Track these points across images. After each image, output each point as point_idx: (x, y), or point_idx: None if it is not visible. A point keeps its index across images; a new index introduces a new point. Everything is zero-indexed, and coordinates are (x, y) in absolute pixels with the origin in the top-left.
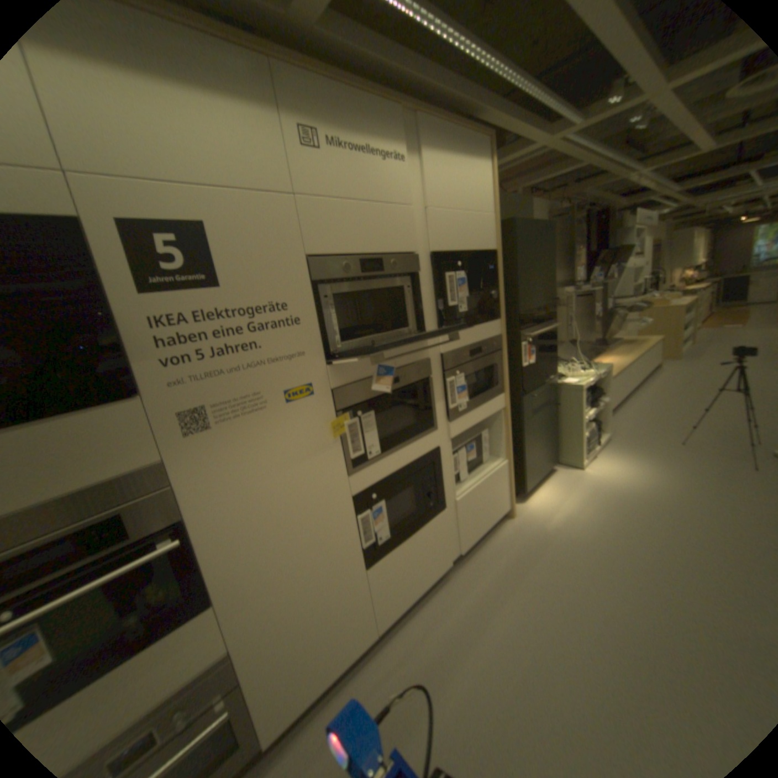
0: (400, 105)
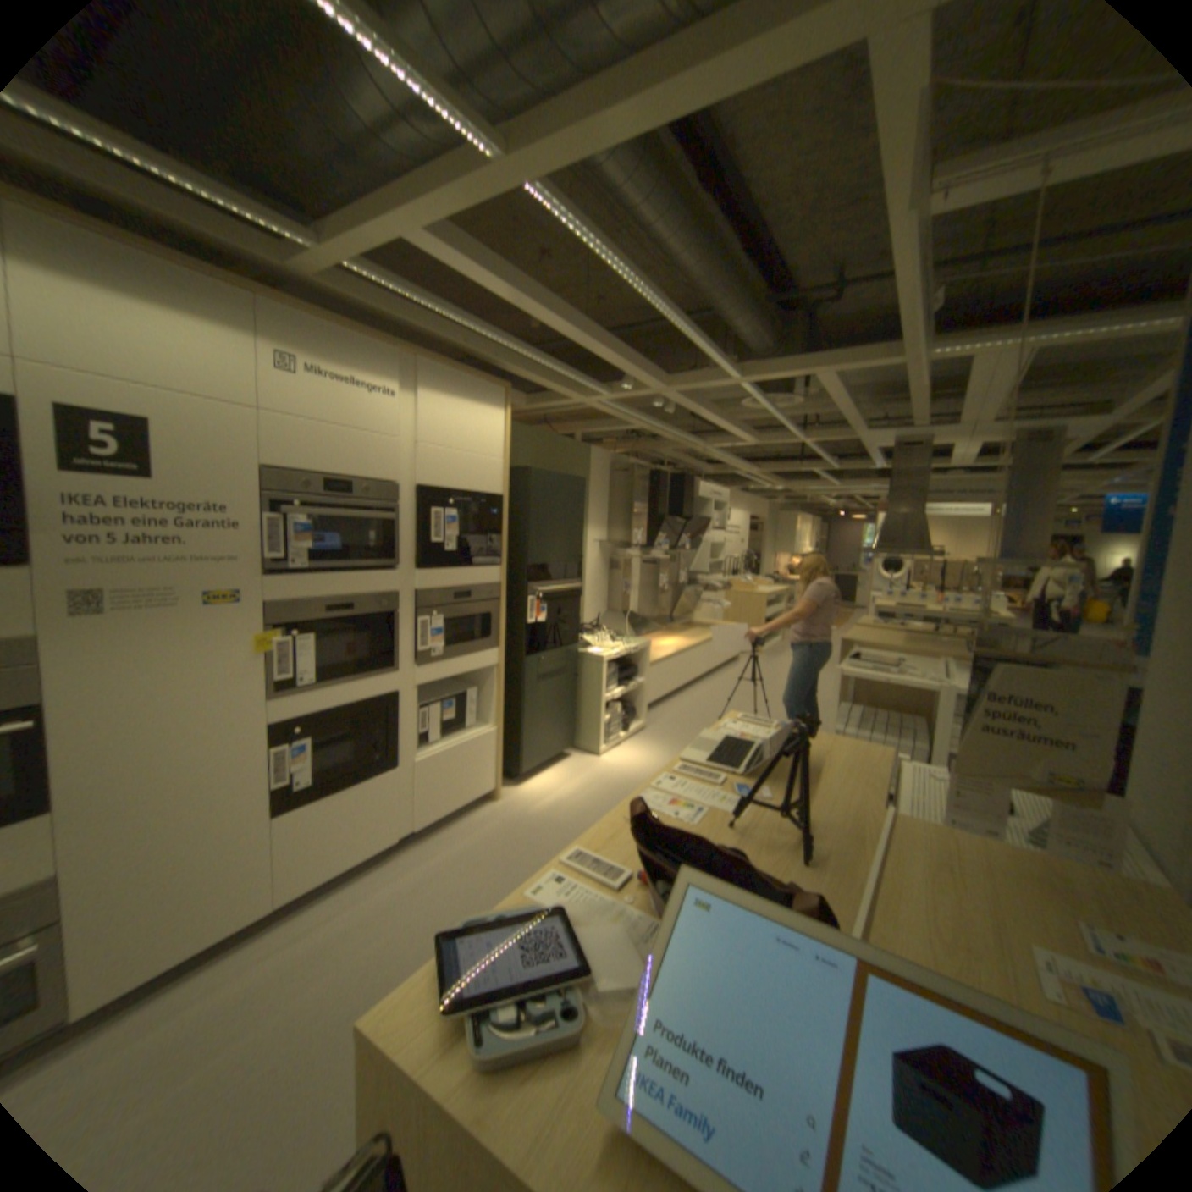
0: (397, 349)
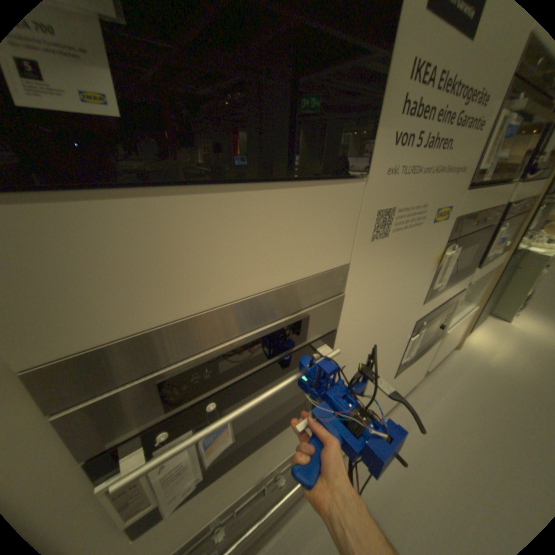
0: None
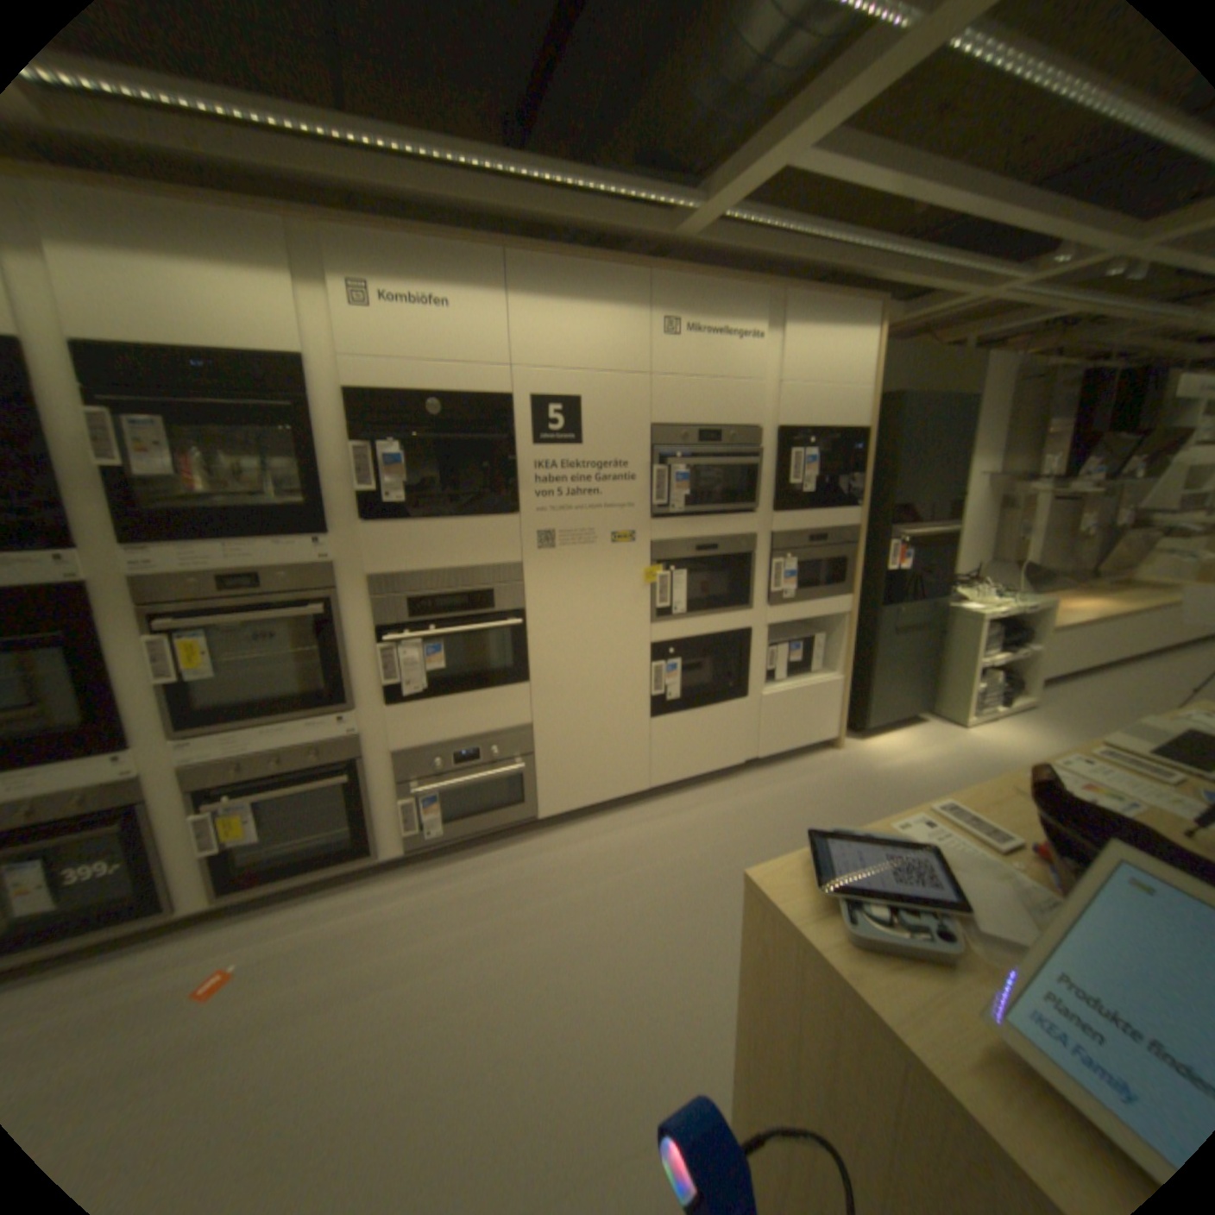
0: (767, 286)
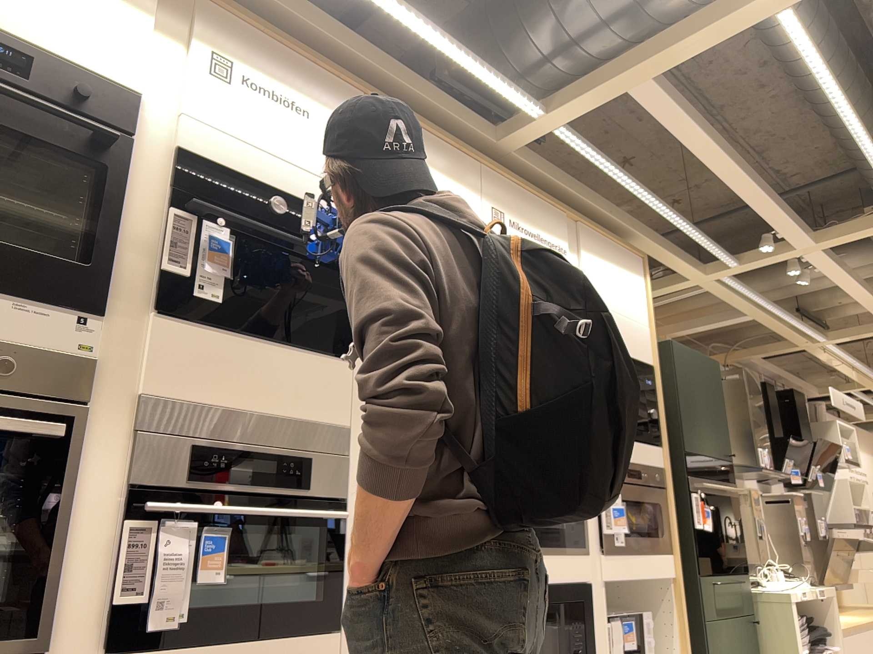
0: (558, 216)
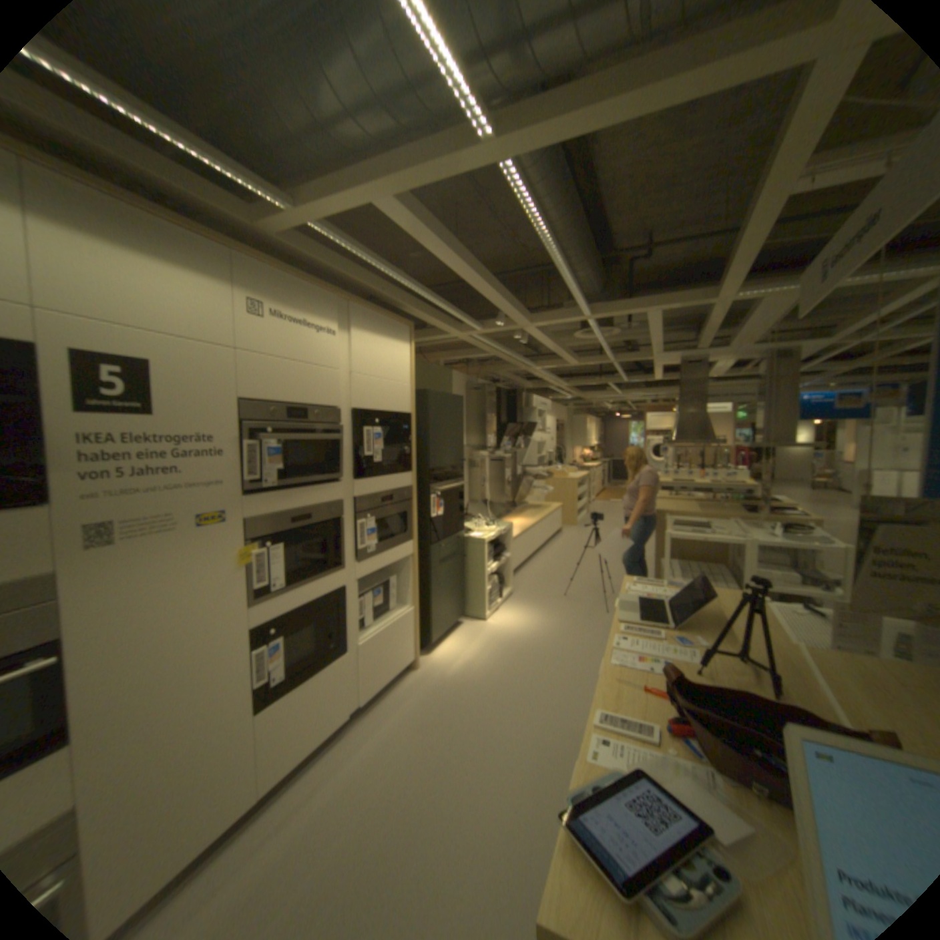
0: (334, 294)
